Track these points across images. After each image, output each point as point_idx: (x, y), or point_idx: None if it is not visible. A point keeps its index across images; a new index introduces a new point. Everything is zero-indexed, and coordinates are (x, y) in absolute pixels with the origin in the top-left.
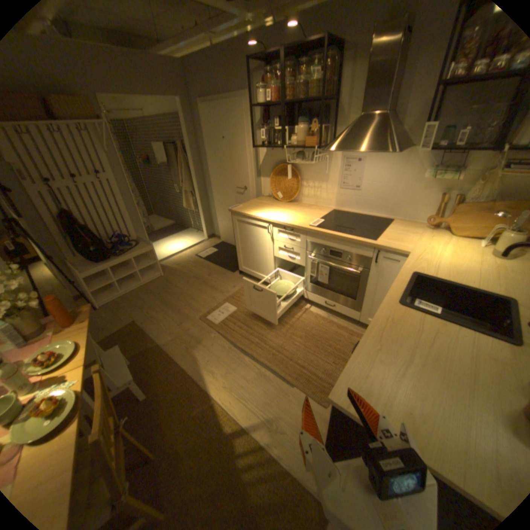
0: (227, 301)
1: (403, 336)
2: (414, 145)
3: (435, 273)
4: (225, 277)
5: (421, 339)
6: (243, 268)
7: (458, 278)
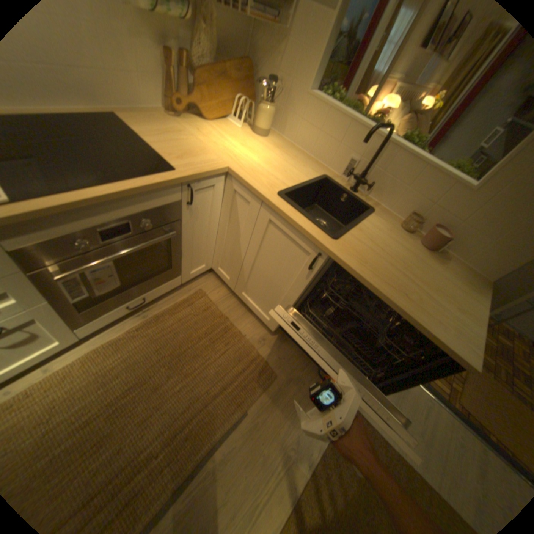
0: None
1: (382, 267)
2: None
3: (280, 181)
4: None
5: (382, 256)
6: None
7: (292, 176)
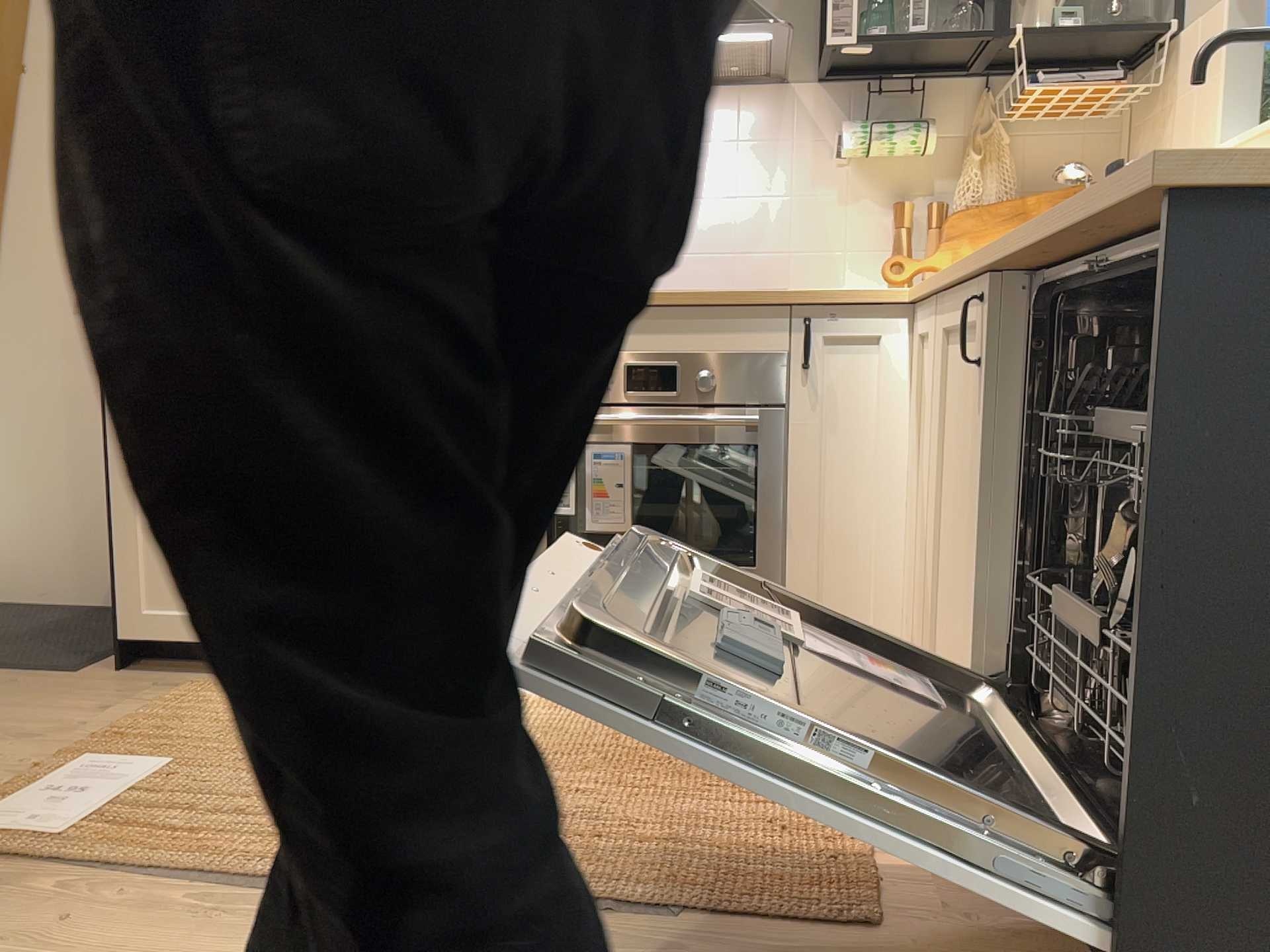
0: (93, 756)
1: None
2: (785, 83)
3: None
4: (23, 694)
5: None
6: (147, 624)
7: None
